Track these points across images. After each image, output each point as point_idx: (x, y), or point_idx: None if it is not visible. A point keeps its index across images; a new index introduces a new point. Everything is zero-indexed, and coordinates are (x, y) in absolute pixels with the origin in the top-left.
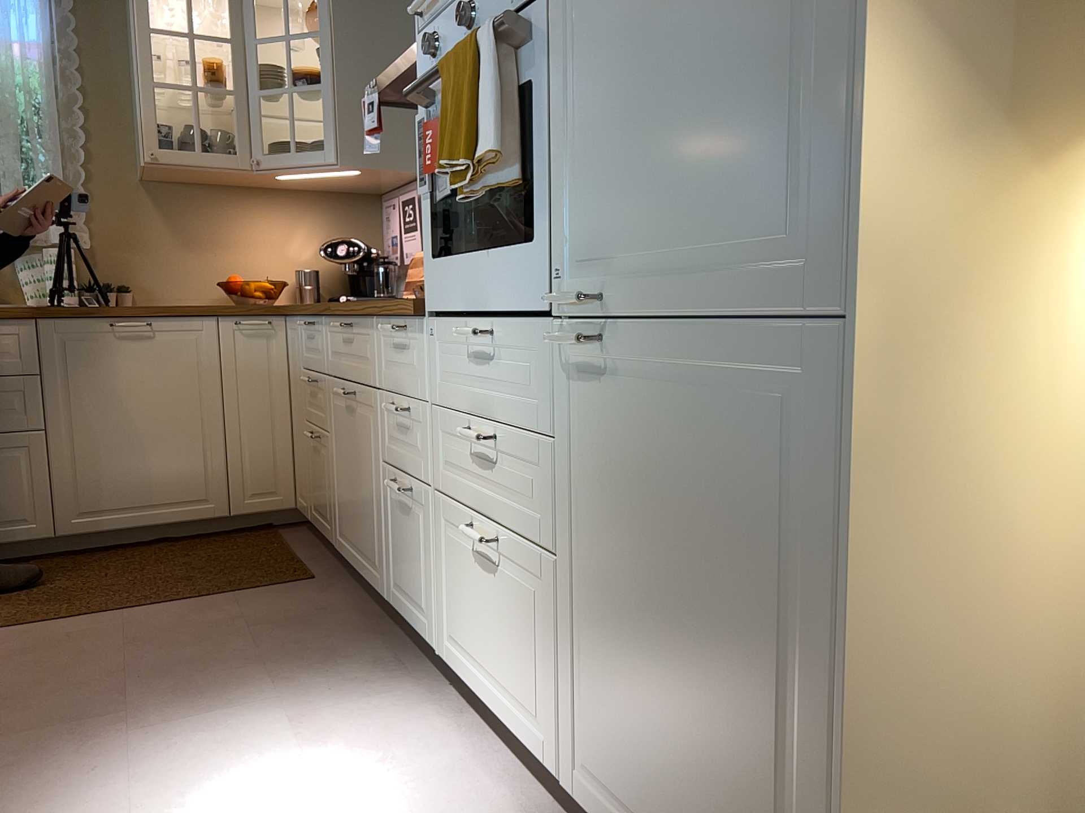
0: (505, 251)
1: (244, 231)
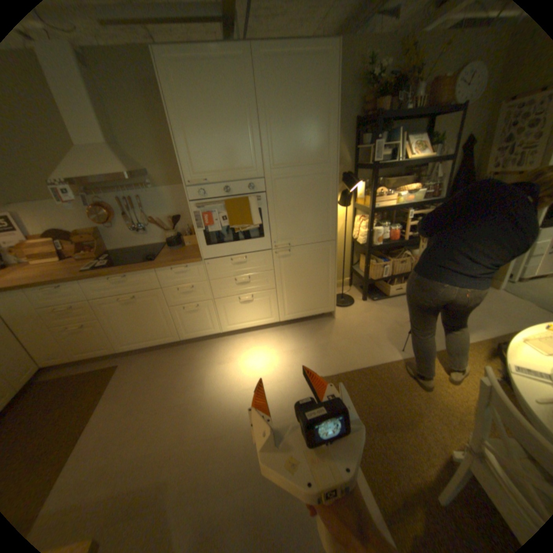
0: (247, 241)
1: None
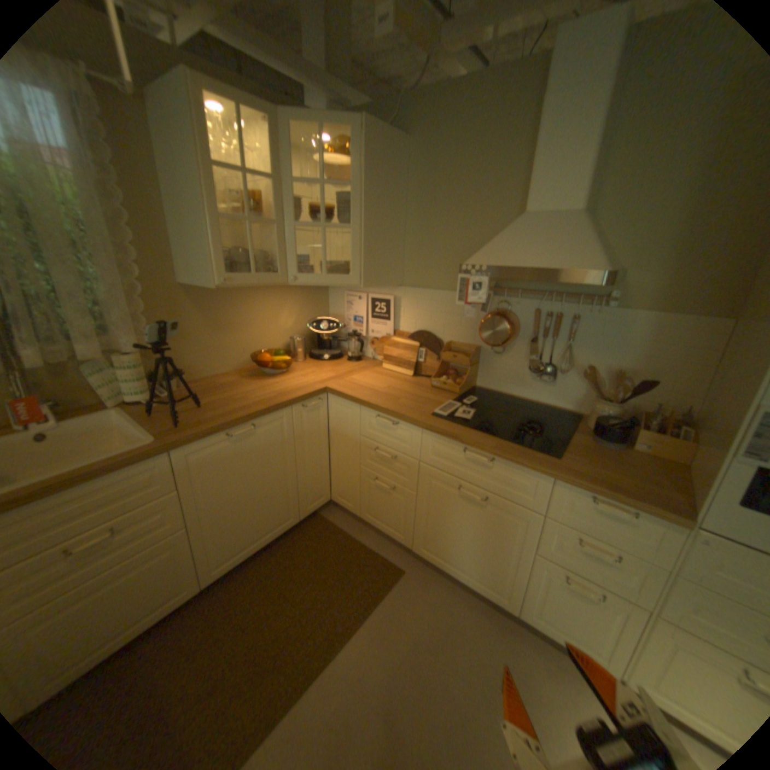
0: None
1: (254, 315)
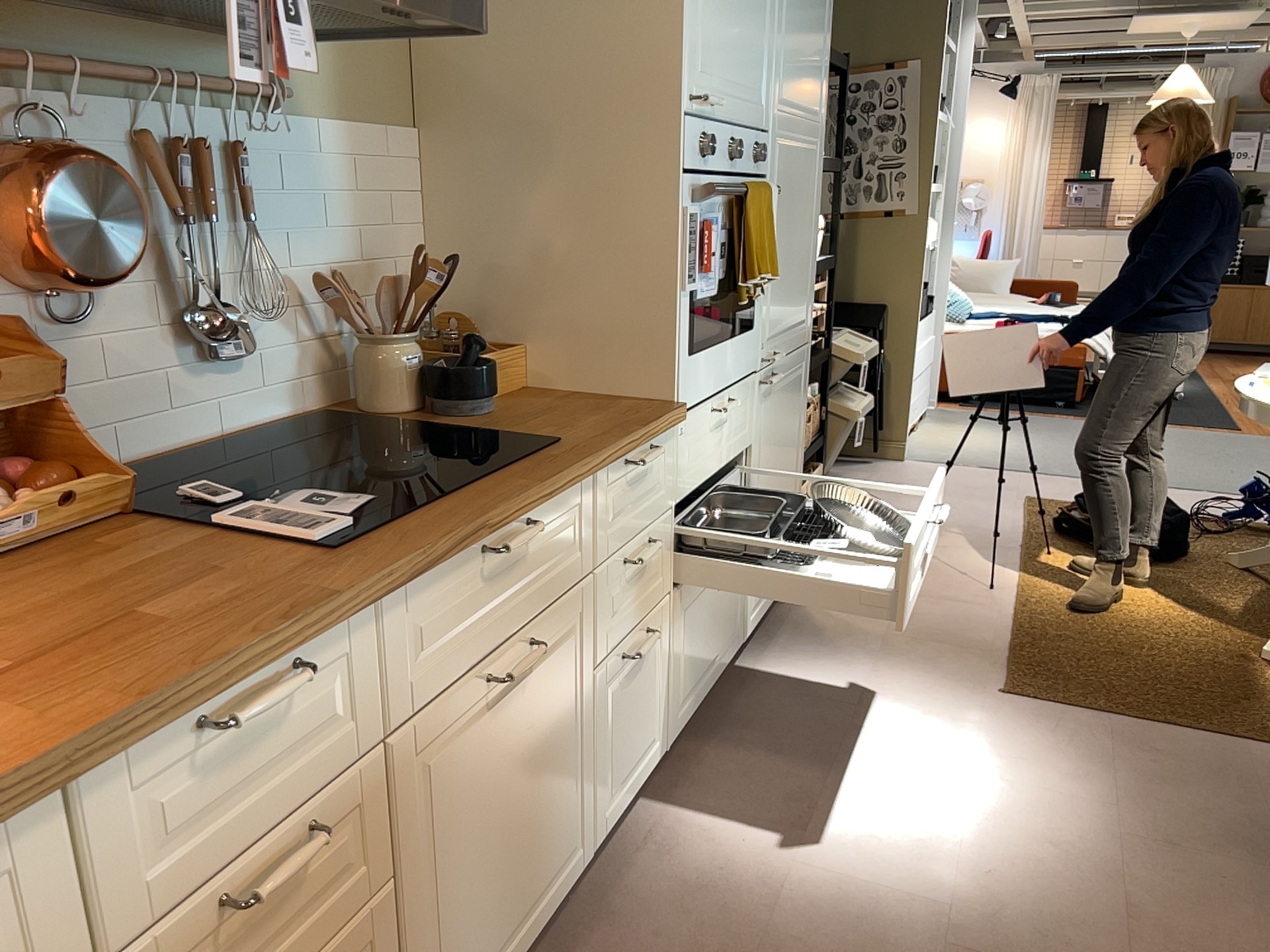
0: (737, 337)
1: None
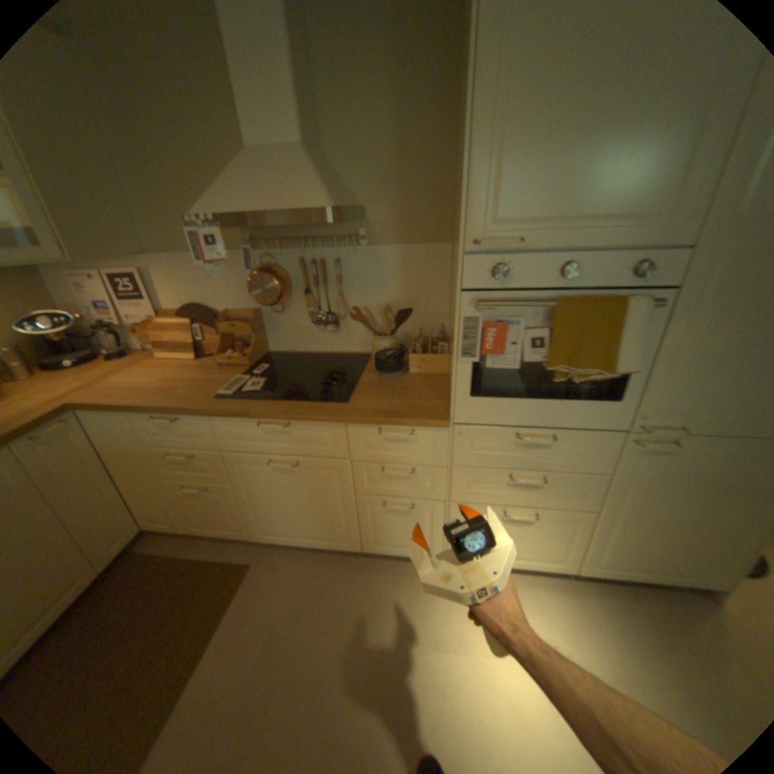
0: (575, 401)
1: None
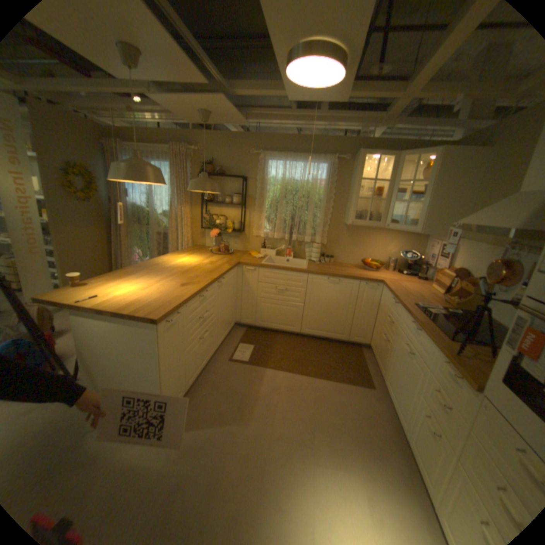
0: None
1: (373, 241)
